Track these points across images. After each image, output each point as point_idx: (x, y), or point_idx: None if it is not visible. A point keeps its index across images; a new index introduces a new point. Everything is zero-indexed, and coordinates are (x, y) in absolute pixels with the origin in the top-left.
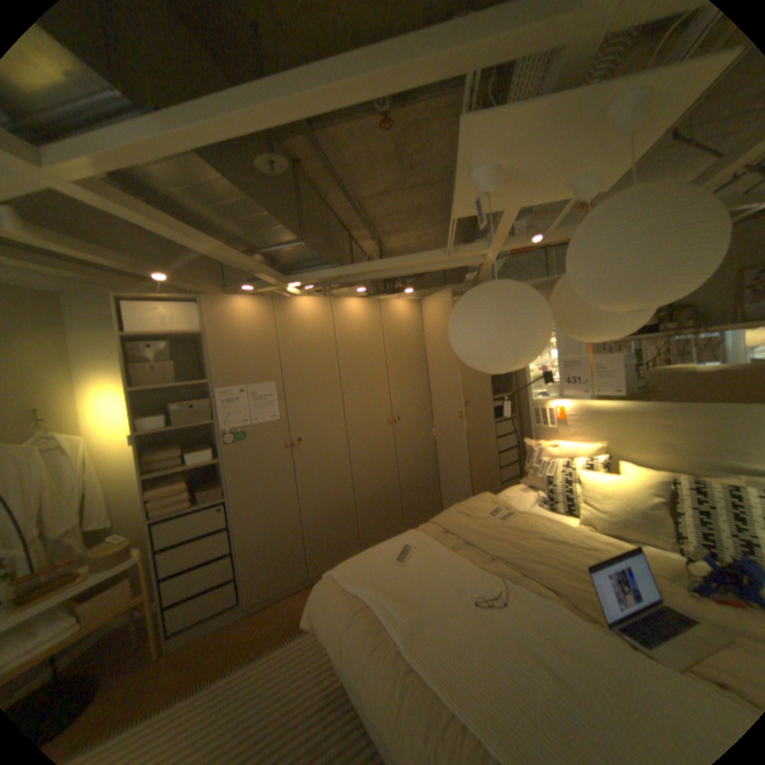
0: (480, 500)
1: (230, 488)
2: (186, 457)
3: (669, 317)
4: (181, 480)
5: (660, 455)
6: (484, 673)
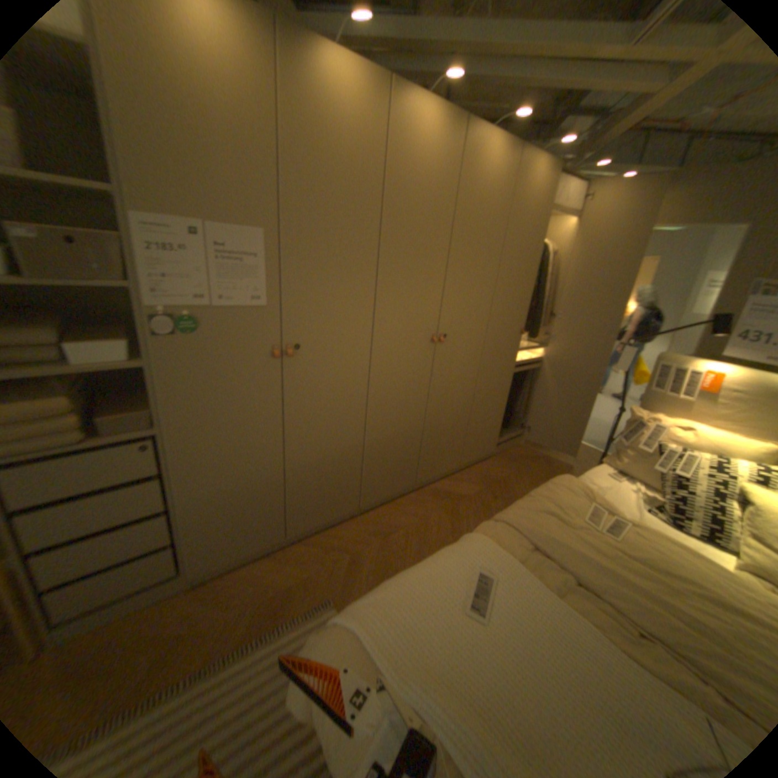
0: (566, 487)
1: (168, 414)
2: (72, 346)
3: None
4: (71, 386)
5: None
6: None
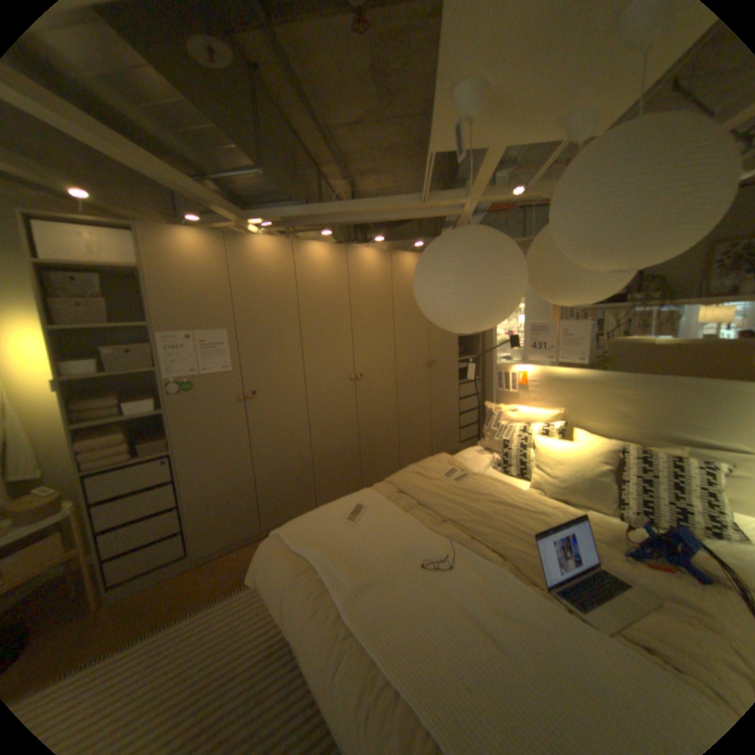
0: (436, 460)
1: (175, 442)
2: (123, 407)
3: (637, 287)
4: (120, 432)
5: (612, 424)
6: (423, 637)
